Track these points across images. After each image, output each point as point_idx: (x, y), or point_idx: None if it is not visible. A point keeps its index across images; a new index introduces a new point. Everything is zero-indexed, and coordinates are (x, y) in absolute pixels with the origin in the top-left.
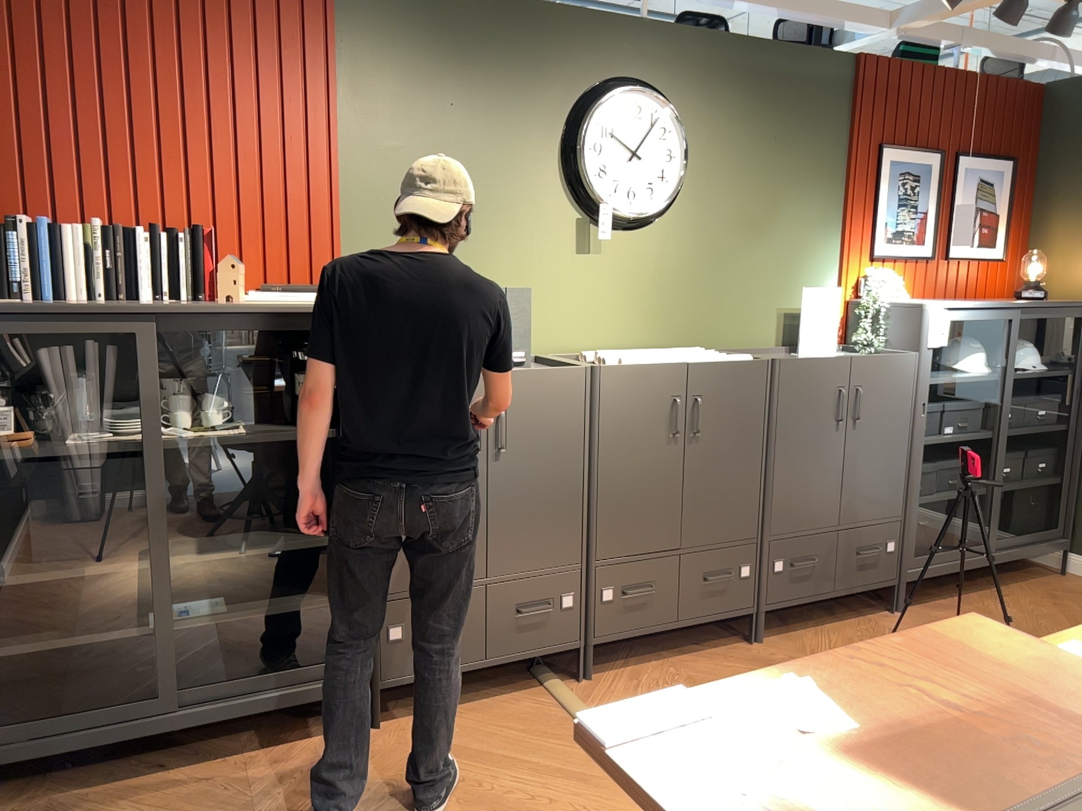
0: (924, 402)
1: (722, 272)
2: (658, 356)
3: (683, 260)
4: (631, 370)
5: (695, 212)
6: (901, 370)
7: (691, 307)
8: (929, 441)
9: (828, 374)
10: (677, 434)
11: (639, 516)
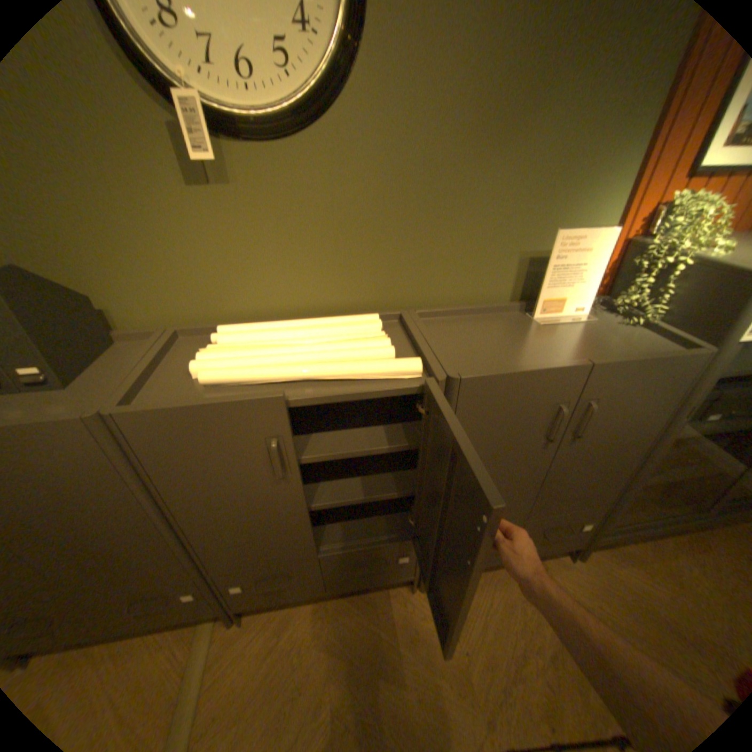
0: (695, 405)
1: (435, 204)
2: (275, 358)
3: (370, 187)
4: (175, 413)
5: (388, 99)
6: (676, 374)
7: (386, 255)
8: (679, 435)
9: (545, 388)
10: (286, 474)
11: (252, 541)
